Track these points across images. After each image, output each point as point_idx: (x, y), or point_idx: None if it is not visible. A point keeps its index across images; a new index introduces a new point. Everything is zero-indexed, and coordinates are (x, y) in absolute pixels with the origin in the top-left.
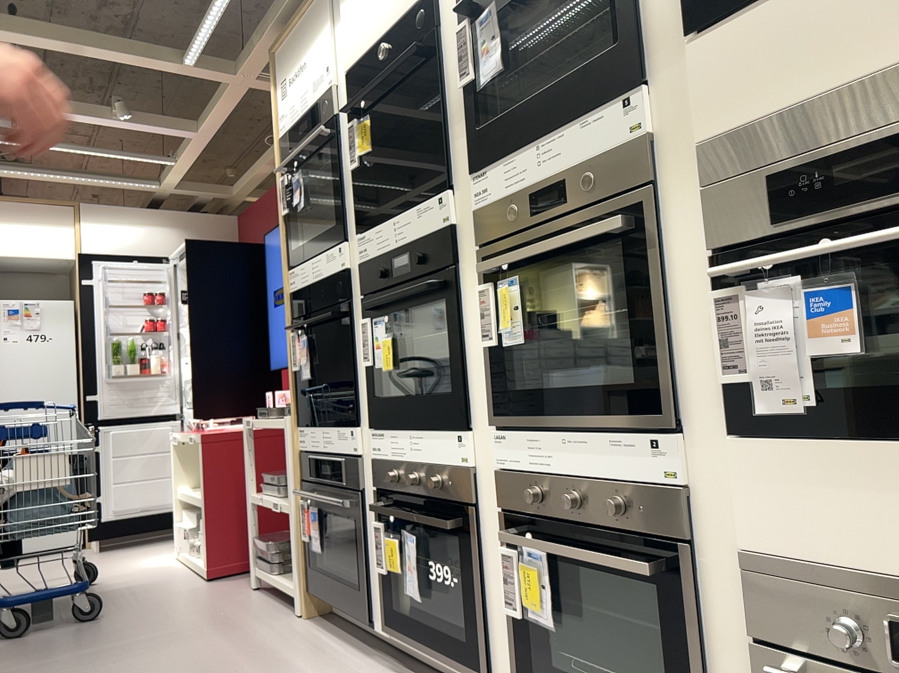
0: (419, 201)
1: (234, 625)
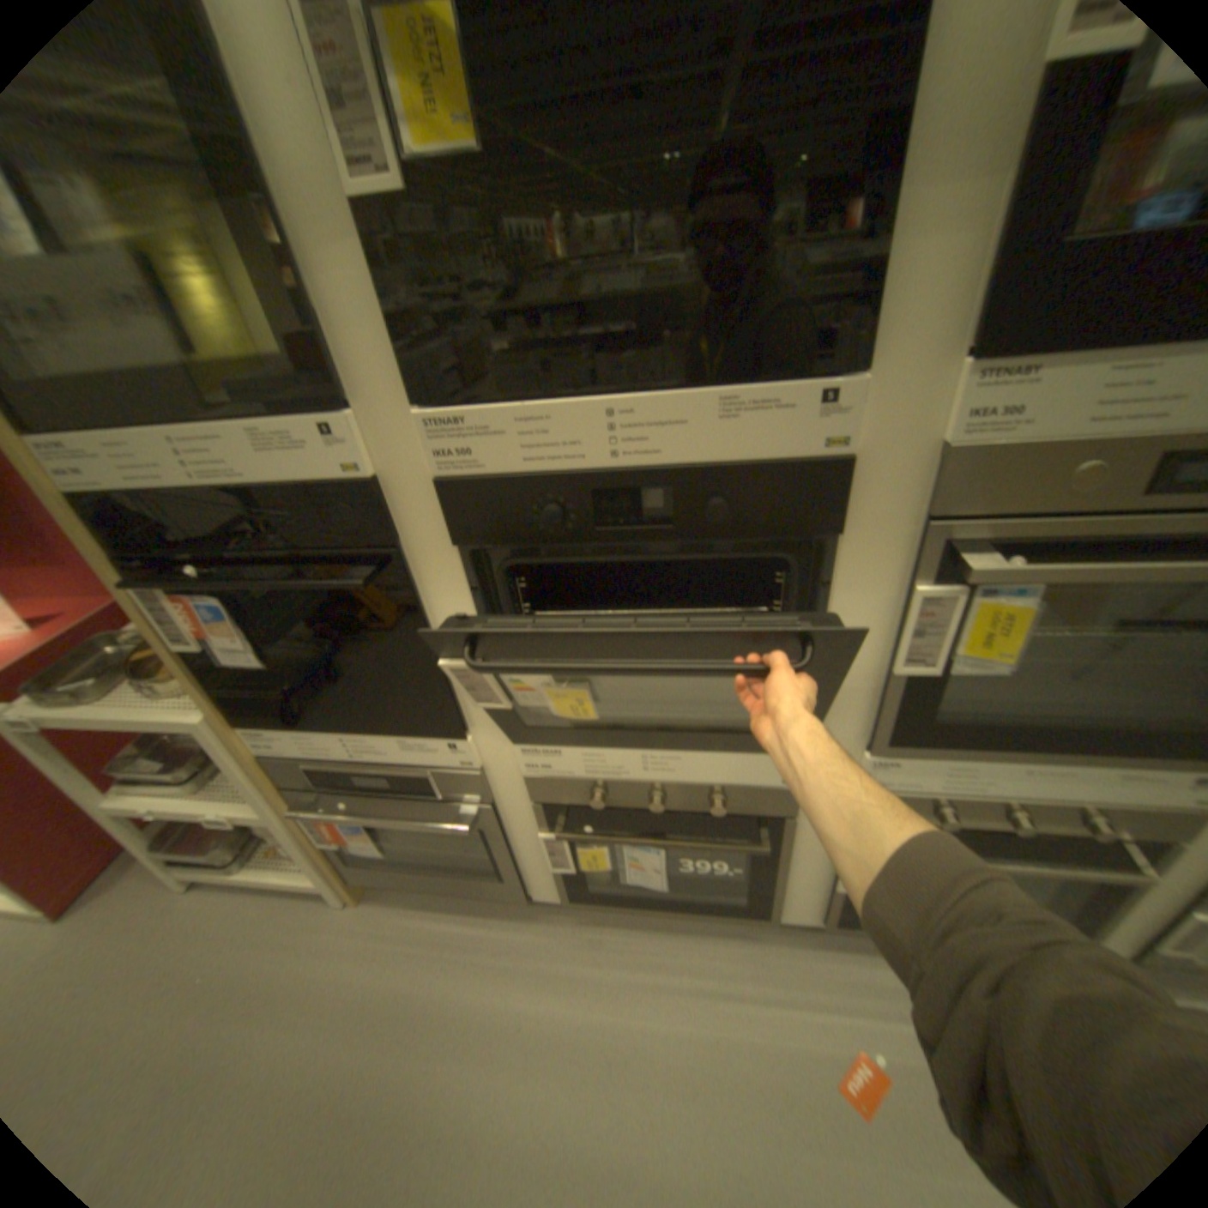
0: (729, 376)
1: (258, 994)
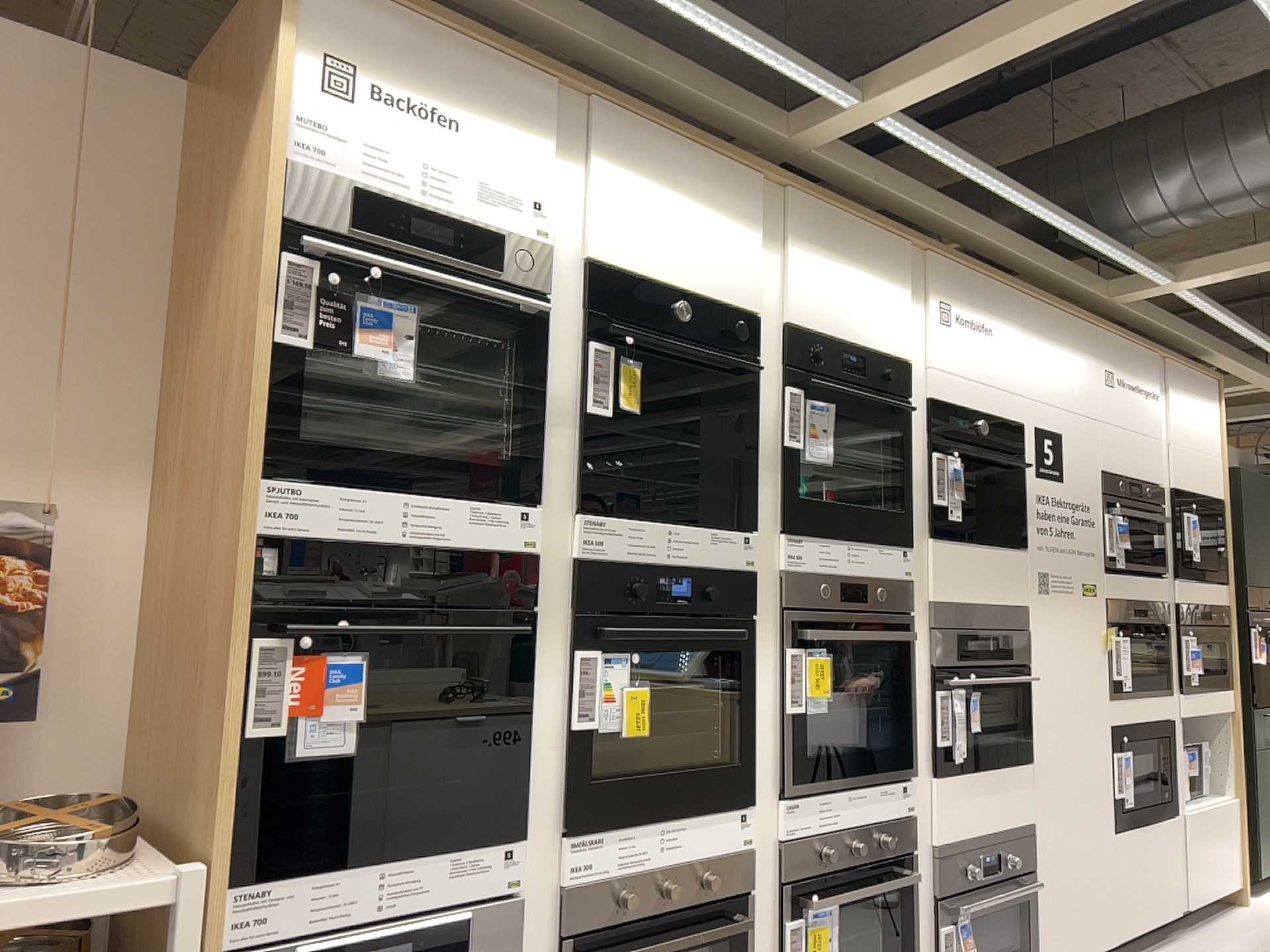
0: (710, 523)
1: None
